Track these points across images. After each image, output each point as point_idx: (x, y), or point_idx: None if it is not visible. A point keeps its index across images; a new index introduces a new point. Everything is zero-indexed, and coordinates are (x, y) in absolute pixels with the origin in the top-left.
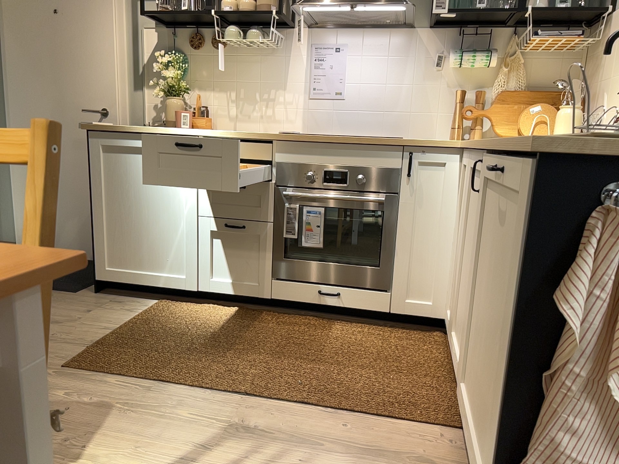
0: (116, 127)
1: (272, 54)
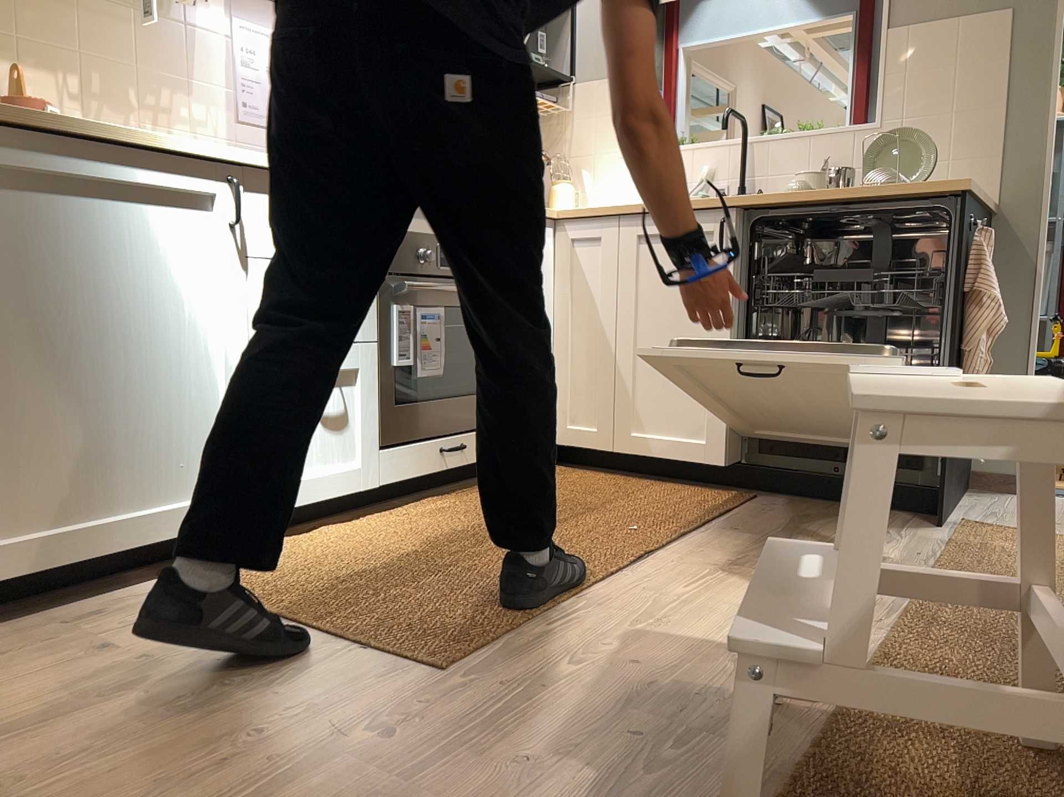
0: (25, 114)
1: (162, 13)
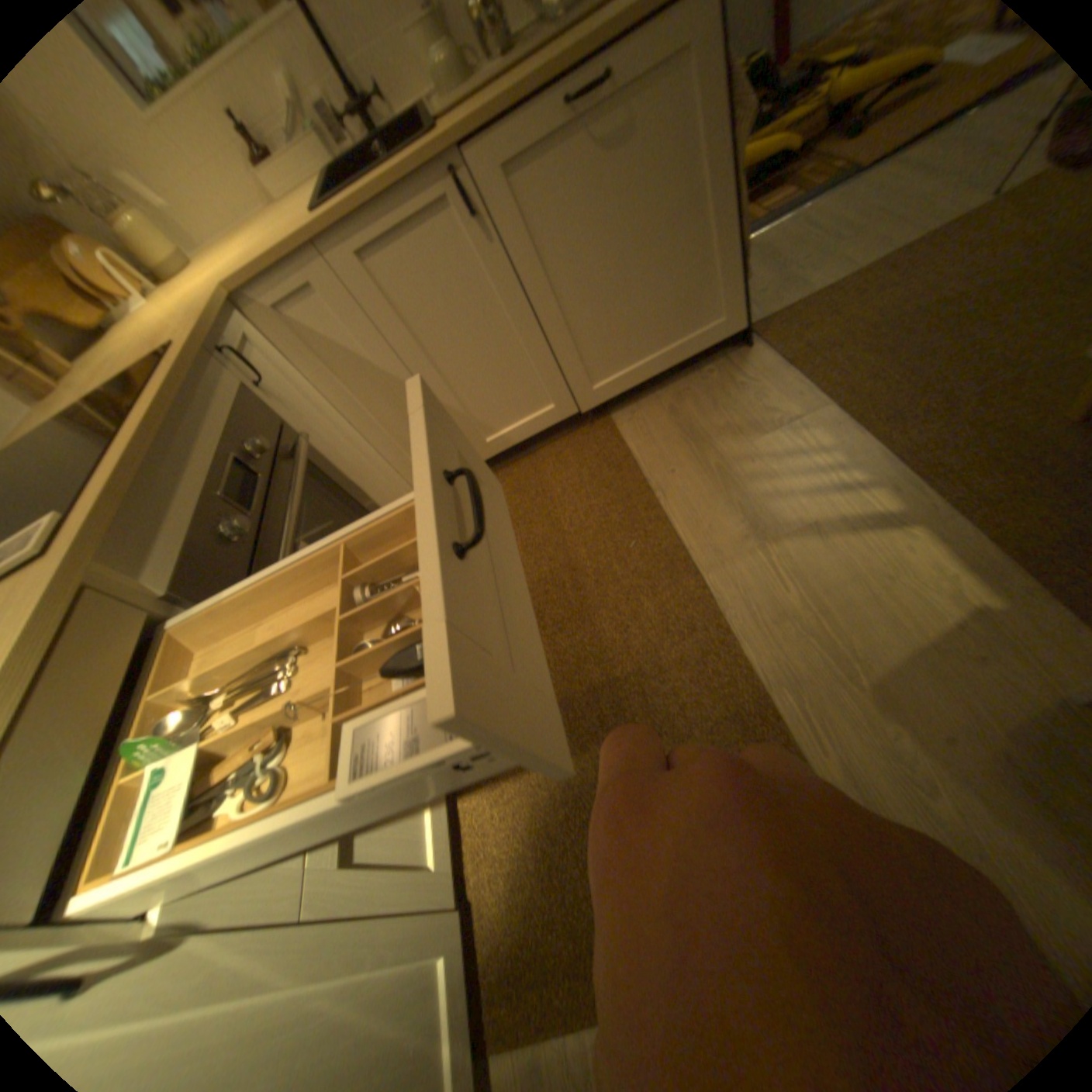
0: None
1: None
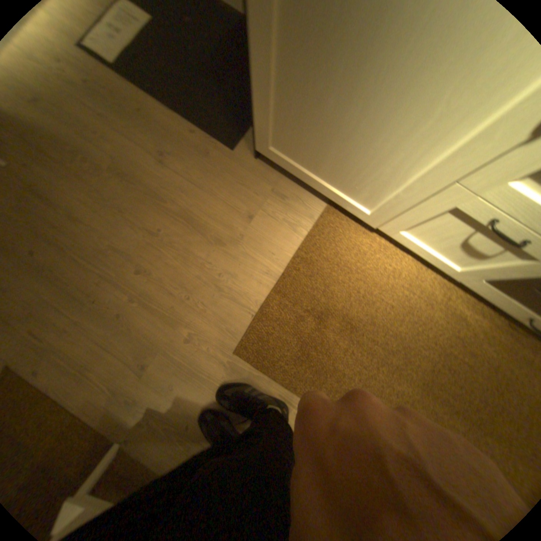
0: None
1: None
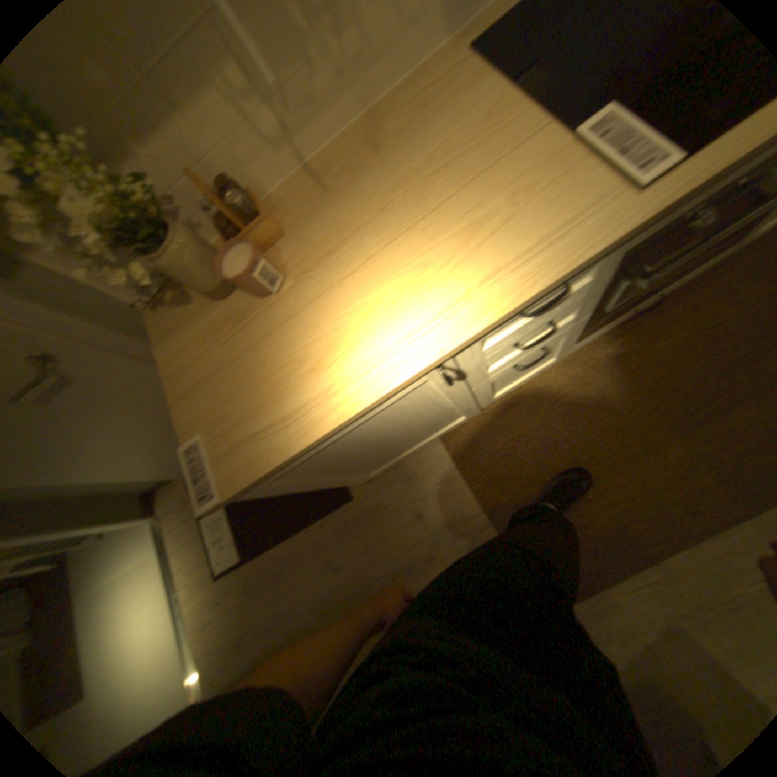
0: (261, 472)
1: None
